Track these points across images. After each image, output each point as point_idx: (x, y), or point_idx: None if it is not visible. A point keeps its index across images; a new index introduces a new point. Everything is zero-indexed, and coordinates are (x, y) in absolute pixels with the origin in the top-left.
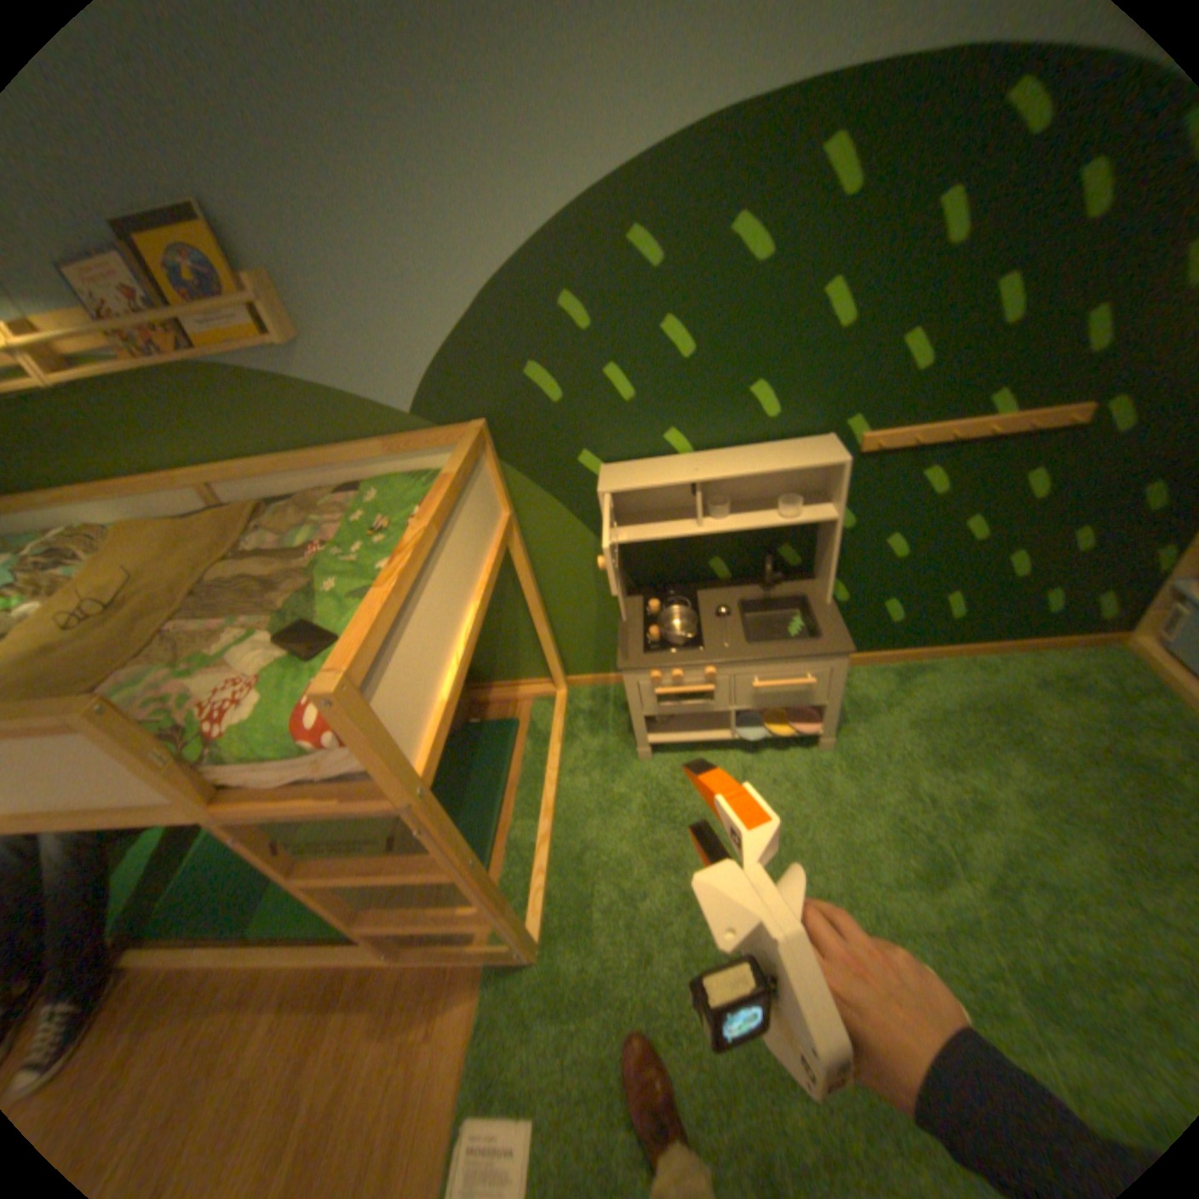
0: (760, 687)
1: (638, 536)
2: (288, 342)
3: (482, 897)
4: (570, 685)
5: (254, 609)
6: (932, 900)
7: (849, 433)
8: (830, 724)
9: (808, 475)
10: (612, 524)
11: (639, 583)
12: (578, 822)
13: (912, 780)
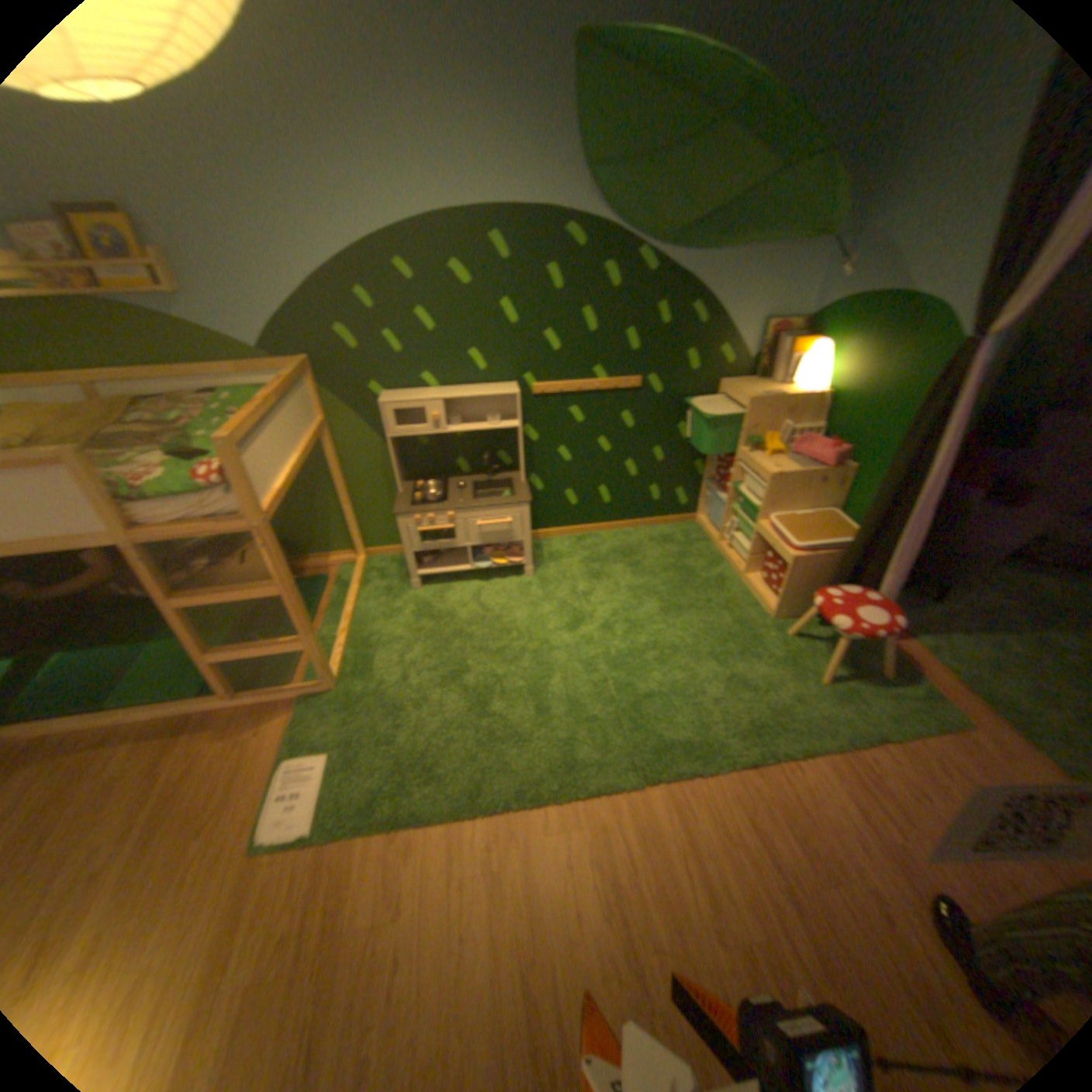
0: (481, 525)
1: (406, 433)
2: (175, 292)
3: (298, 612)
4: (369, 555)
5: (147, 445)
6: (571, 634)
7: (525, 383)
8: (527, 555)
9: (506, 406)
10: (389, 424)
11: (413, 474)
12: (368, 623)
13: (573, 586)
